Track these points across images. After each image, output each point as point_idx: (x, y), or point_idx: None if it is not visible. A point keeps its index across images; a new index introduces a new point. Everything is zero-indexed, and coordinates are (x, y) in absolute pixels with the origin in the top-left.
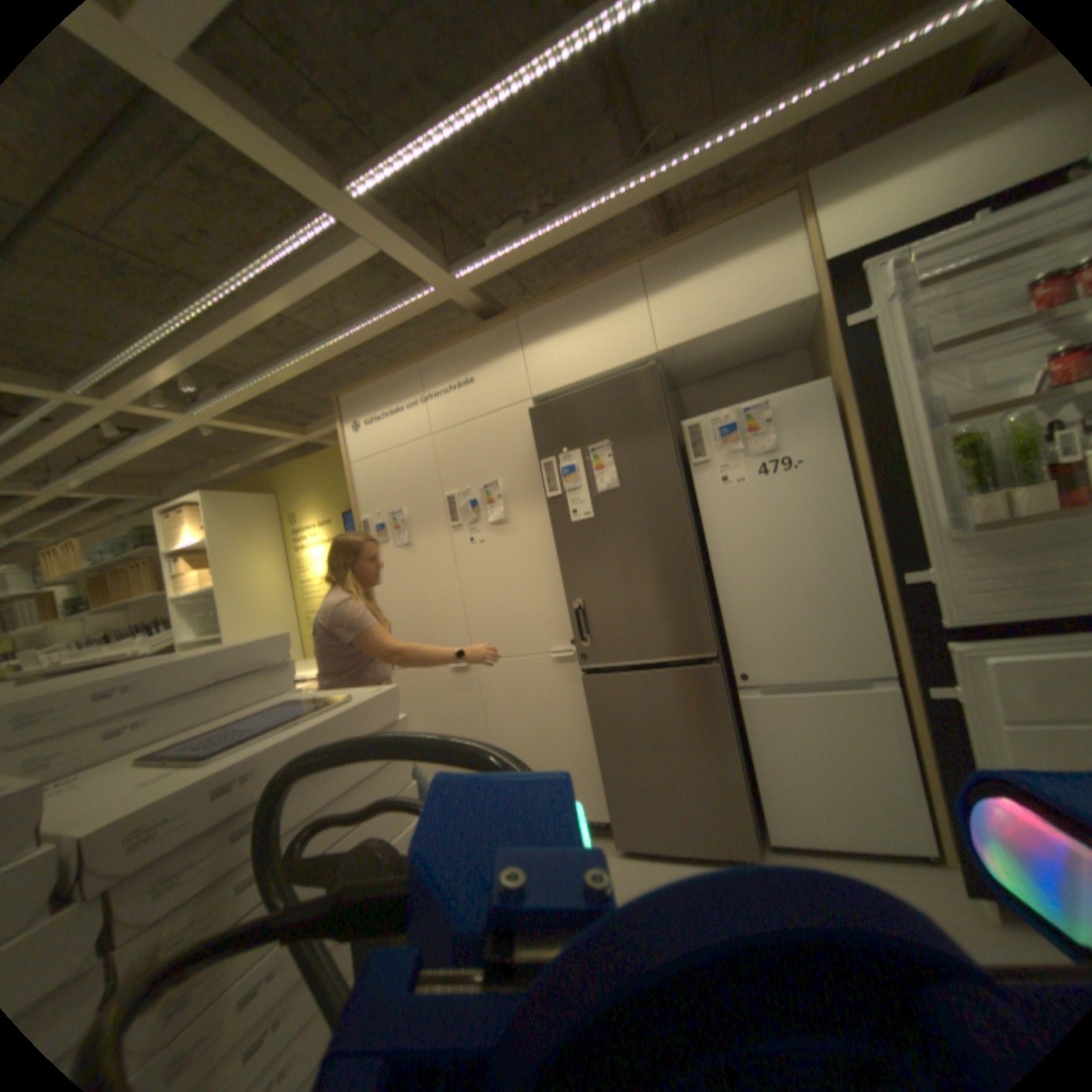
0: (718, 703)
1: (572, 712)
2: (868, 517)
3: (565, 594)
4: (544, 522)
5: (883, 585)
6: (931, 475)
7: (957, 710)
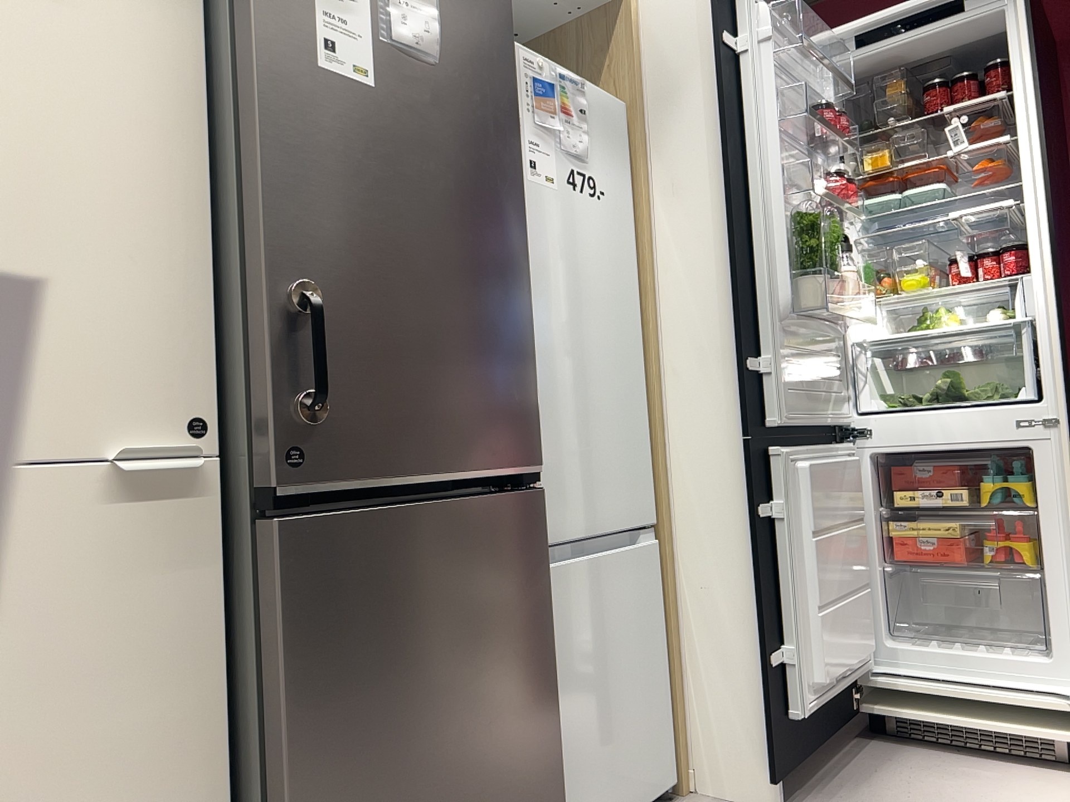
0: (539, 573)
1: (145, 685)
2: (640, 303)
3: (195, 276)
4: (165, 31)
5: (647, 397)
6: (775, 247)
7: (772, 531)
